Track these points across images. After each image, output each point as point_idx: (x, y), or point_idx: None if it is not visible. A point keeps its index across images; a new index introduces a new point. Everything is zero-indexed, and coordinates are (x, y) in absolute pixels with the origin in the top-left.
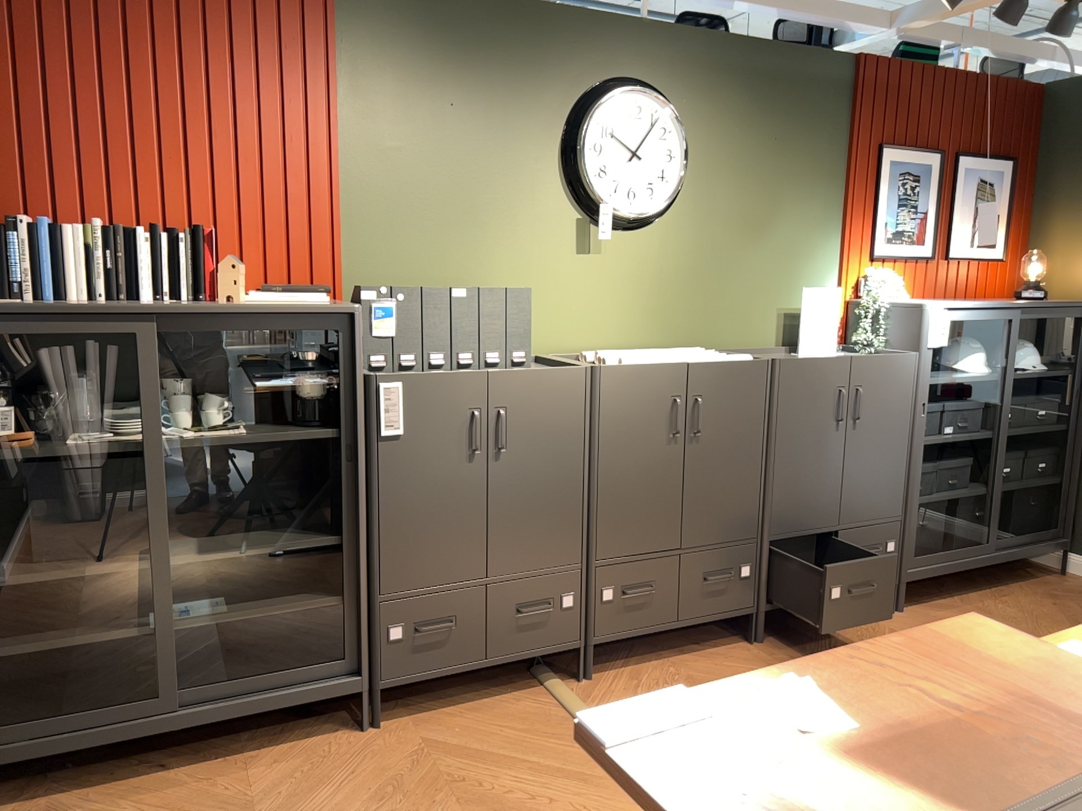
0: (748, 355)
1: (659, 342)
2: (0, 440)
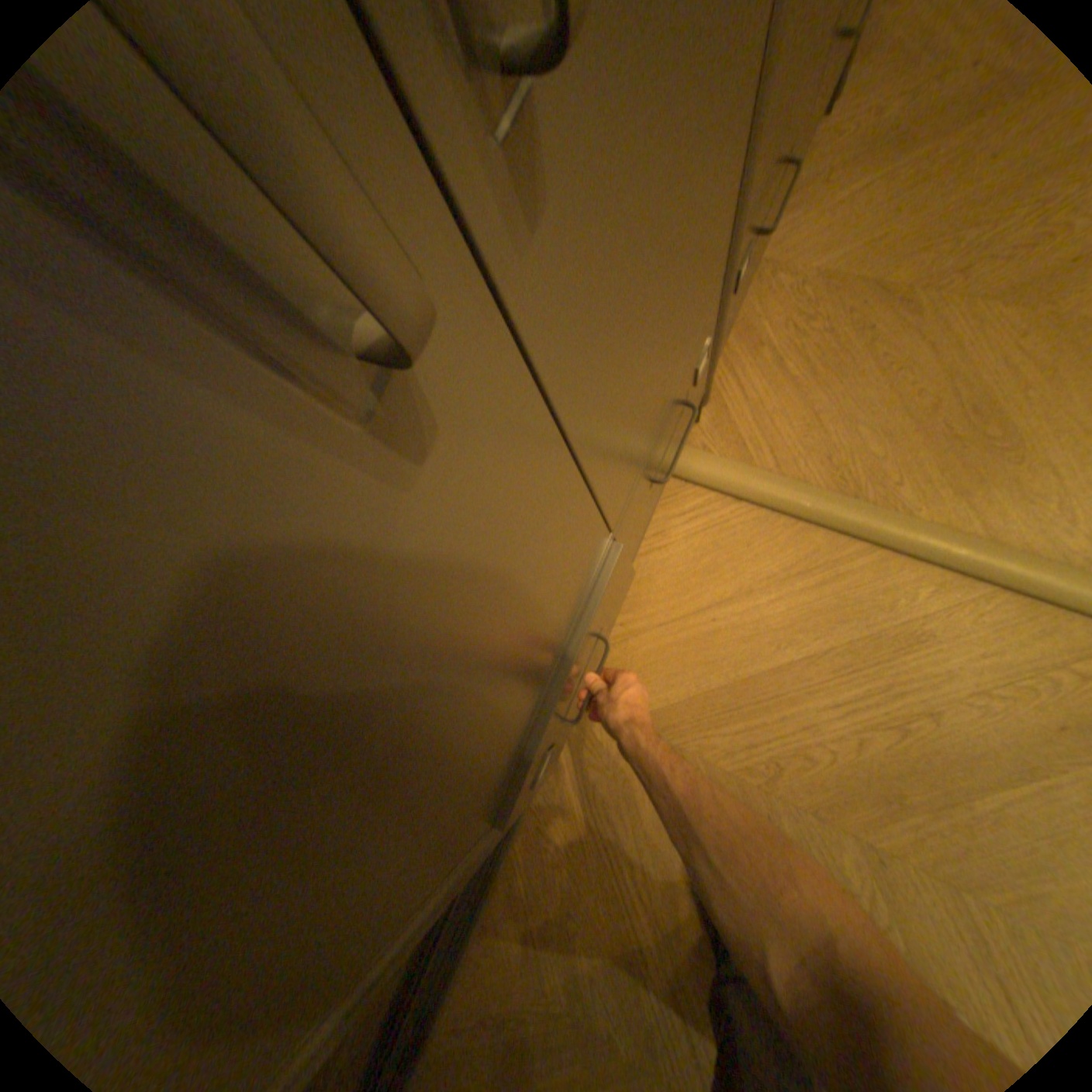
0: None
1: None
2: None
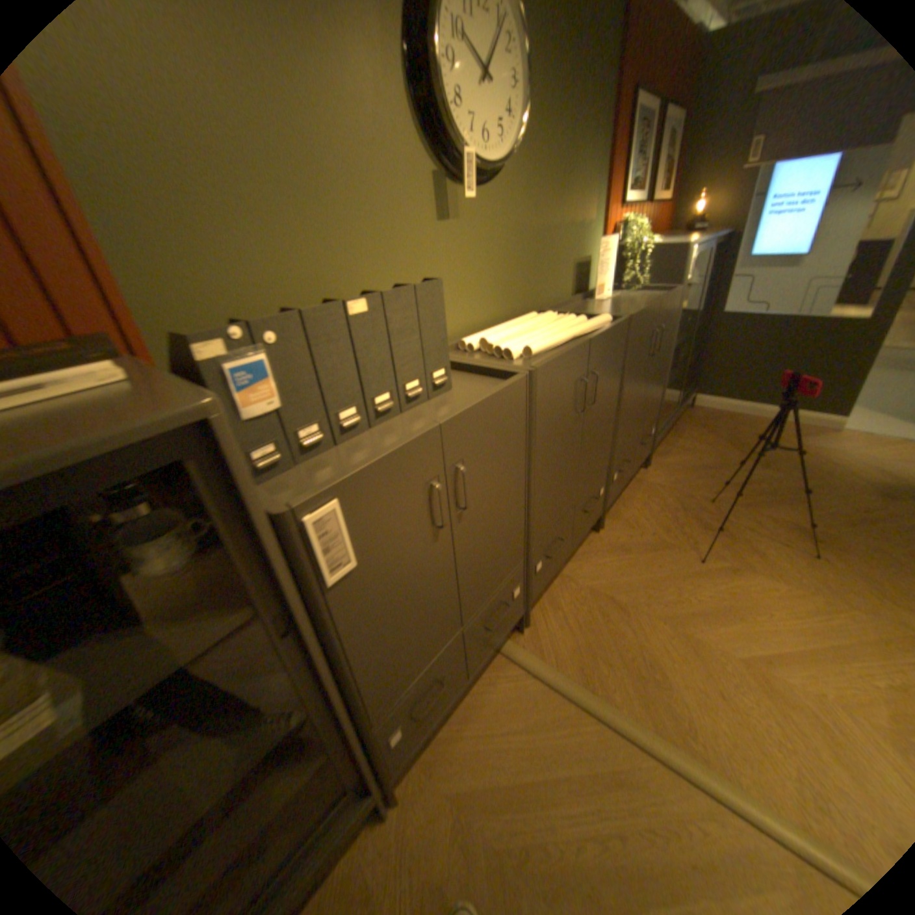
0: (606, 315)
1: (506, 311)
2: None
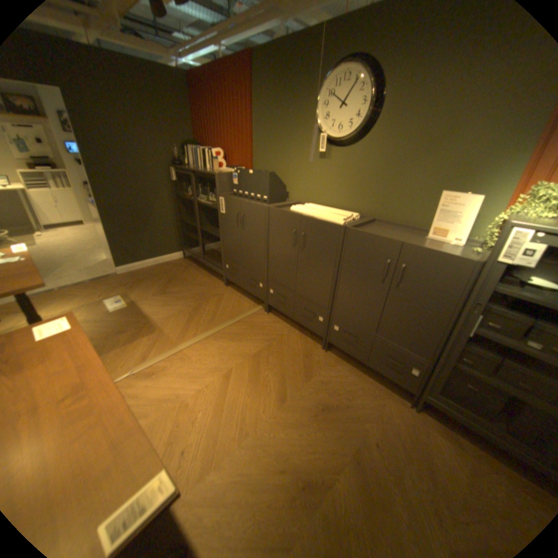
0: (342, 221)
1: (352, 207)
2: (188, 195)
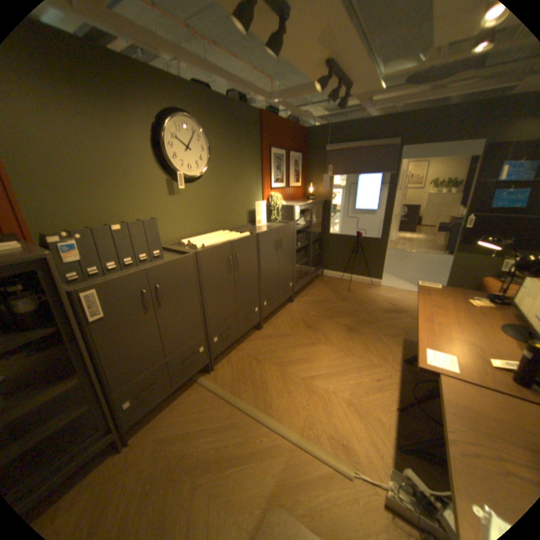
0: (247, 233)
1: (209, 230)
2: None
